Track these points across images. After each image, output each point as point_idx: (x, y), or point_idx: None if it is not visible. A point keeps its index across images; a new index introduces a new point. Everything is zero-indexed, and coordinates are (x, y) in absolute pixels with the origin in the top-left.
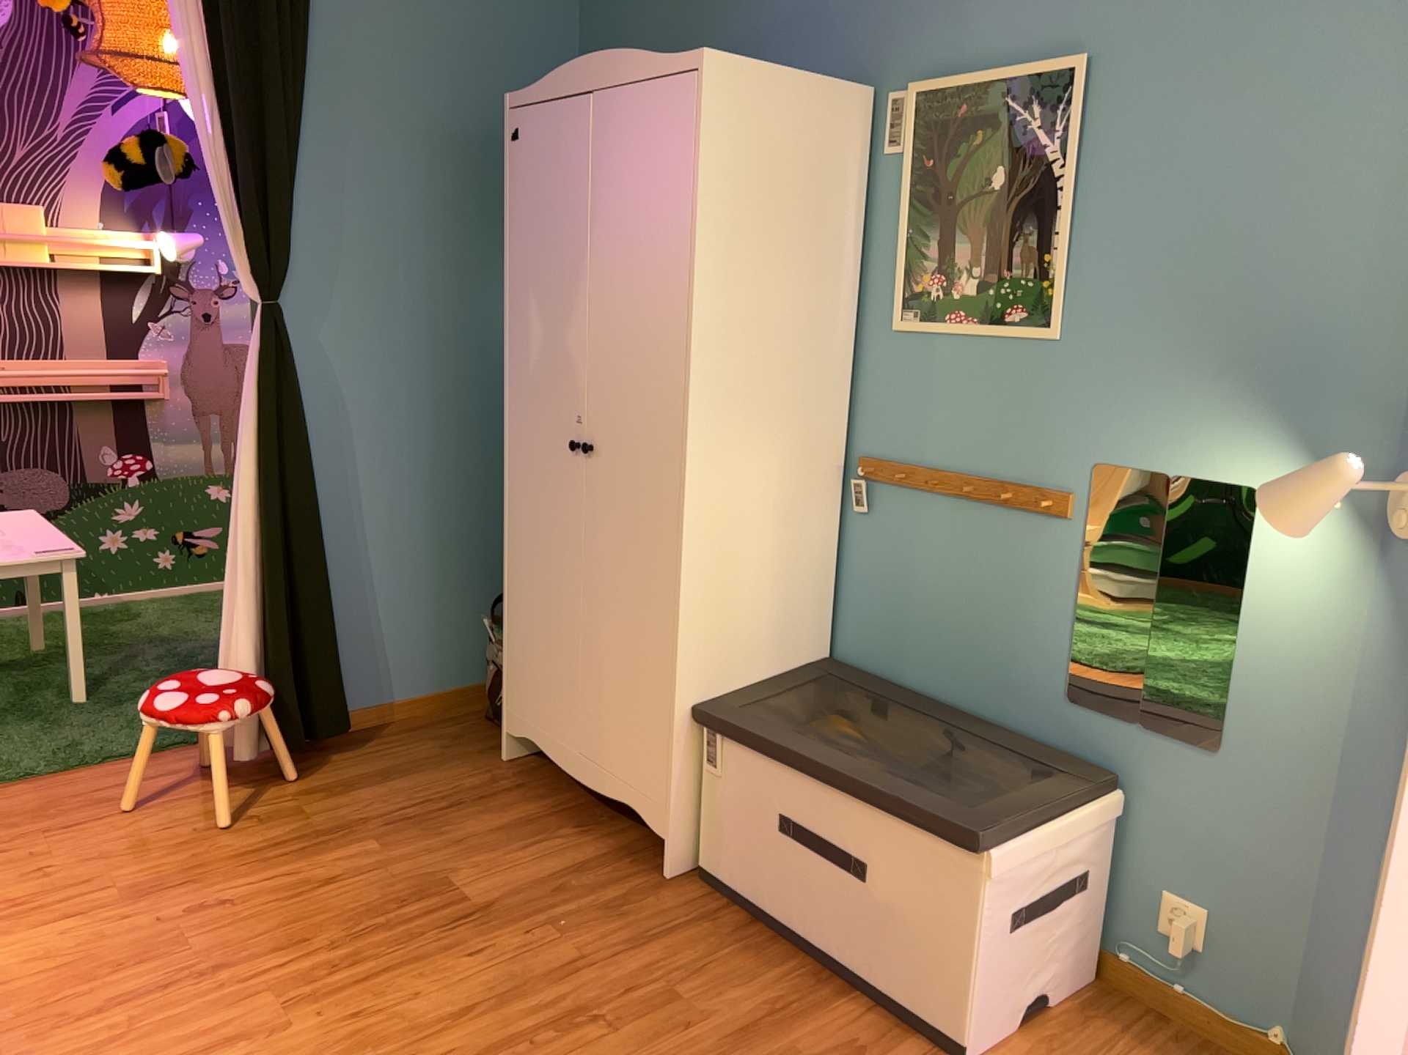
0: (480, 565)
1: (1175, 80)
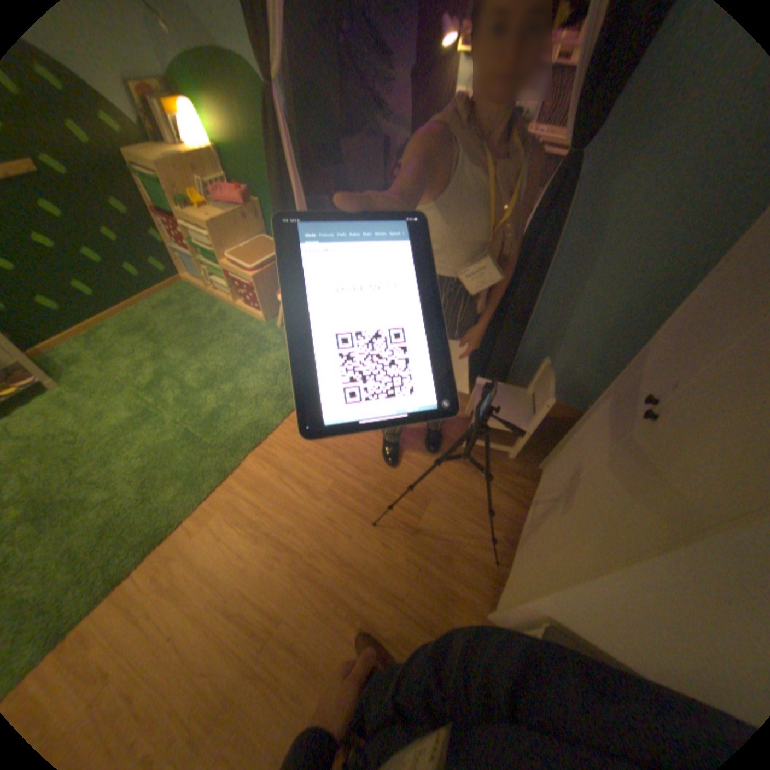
0: None
1: None
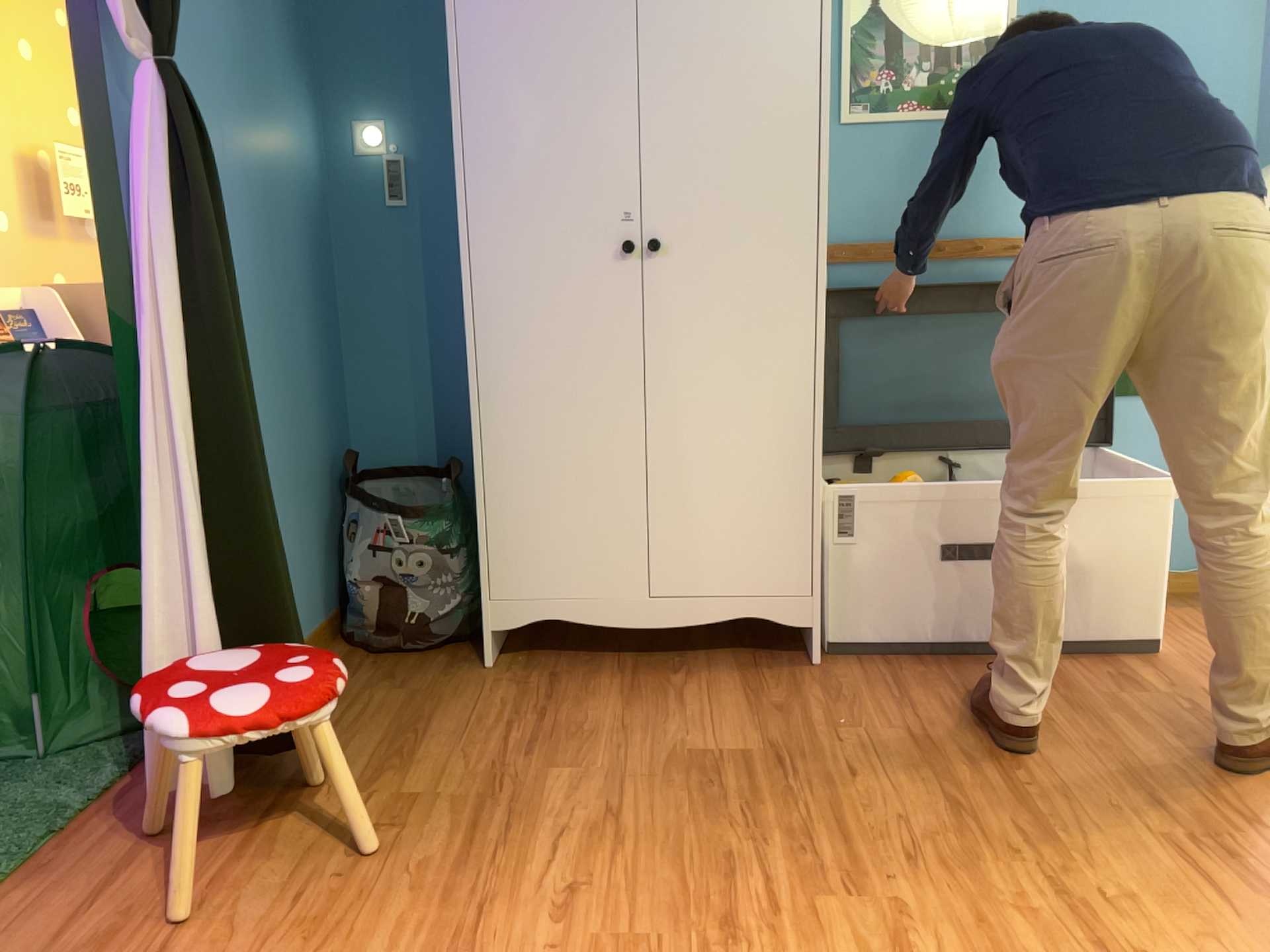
0: (308, 469)
1: None
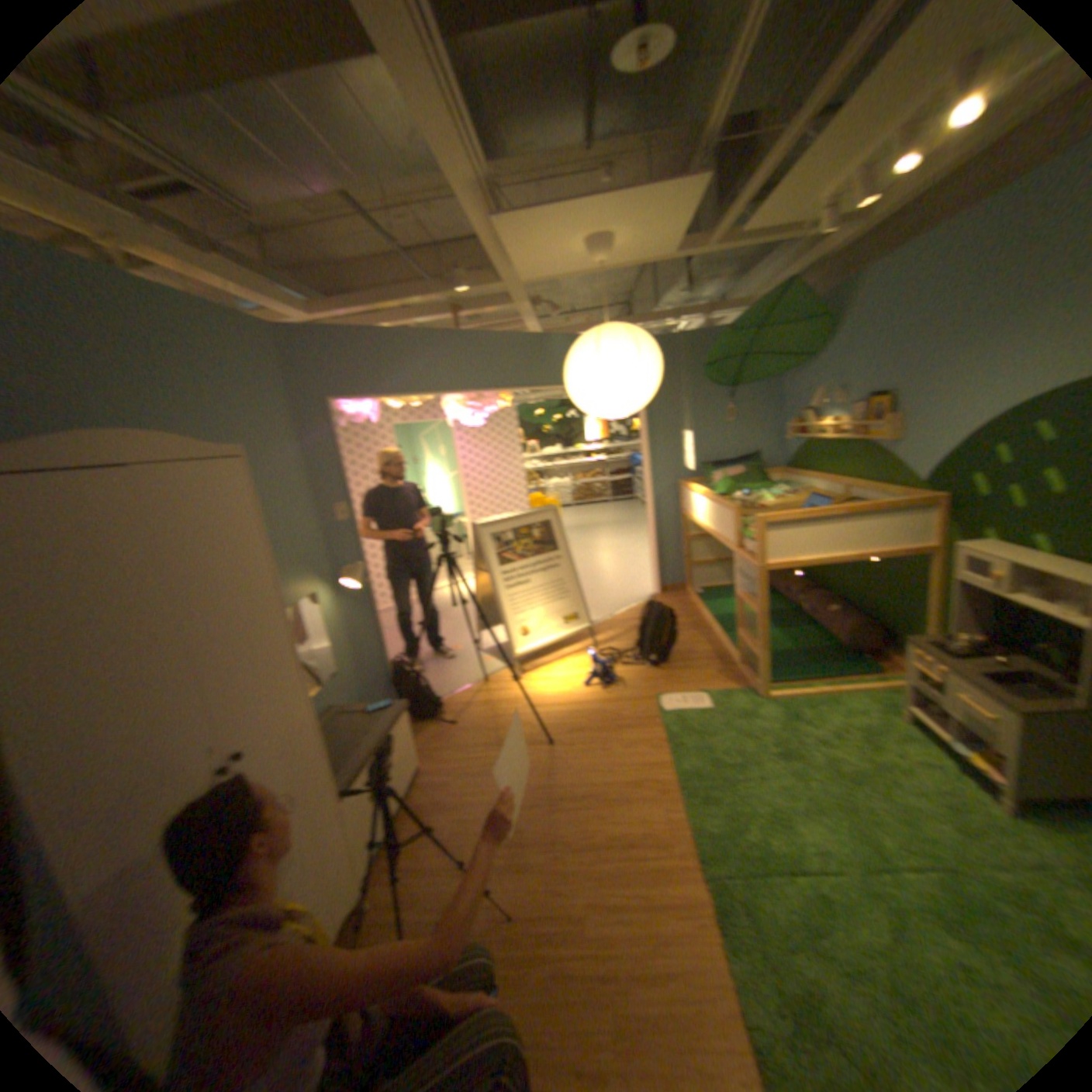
0: None
1: (252, 470)
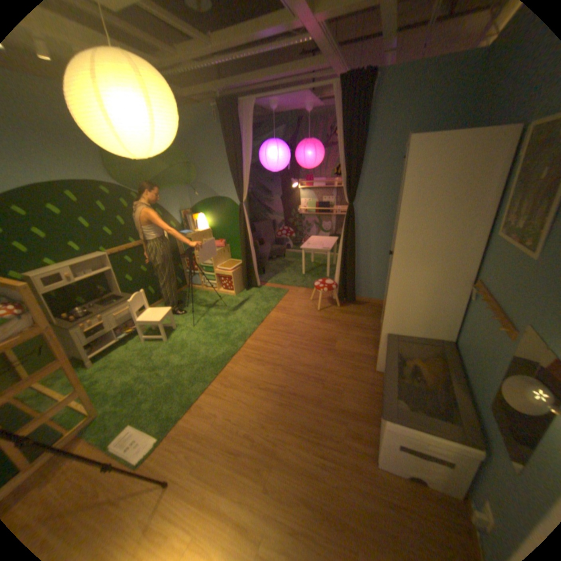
0: None
1: None
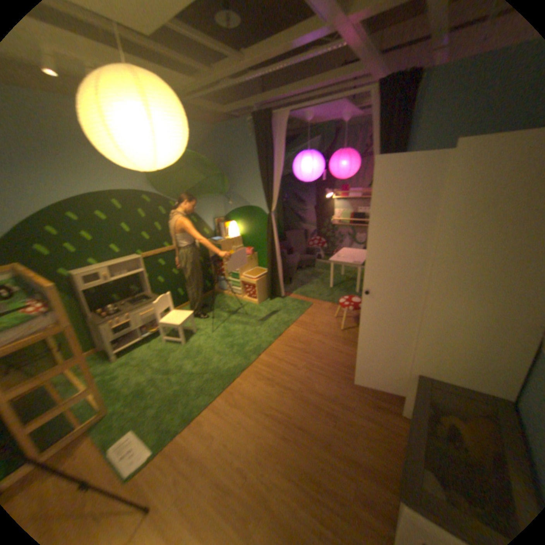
0: None
1: None
